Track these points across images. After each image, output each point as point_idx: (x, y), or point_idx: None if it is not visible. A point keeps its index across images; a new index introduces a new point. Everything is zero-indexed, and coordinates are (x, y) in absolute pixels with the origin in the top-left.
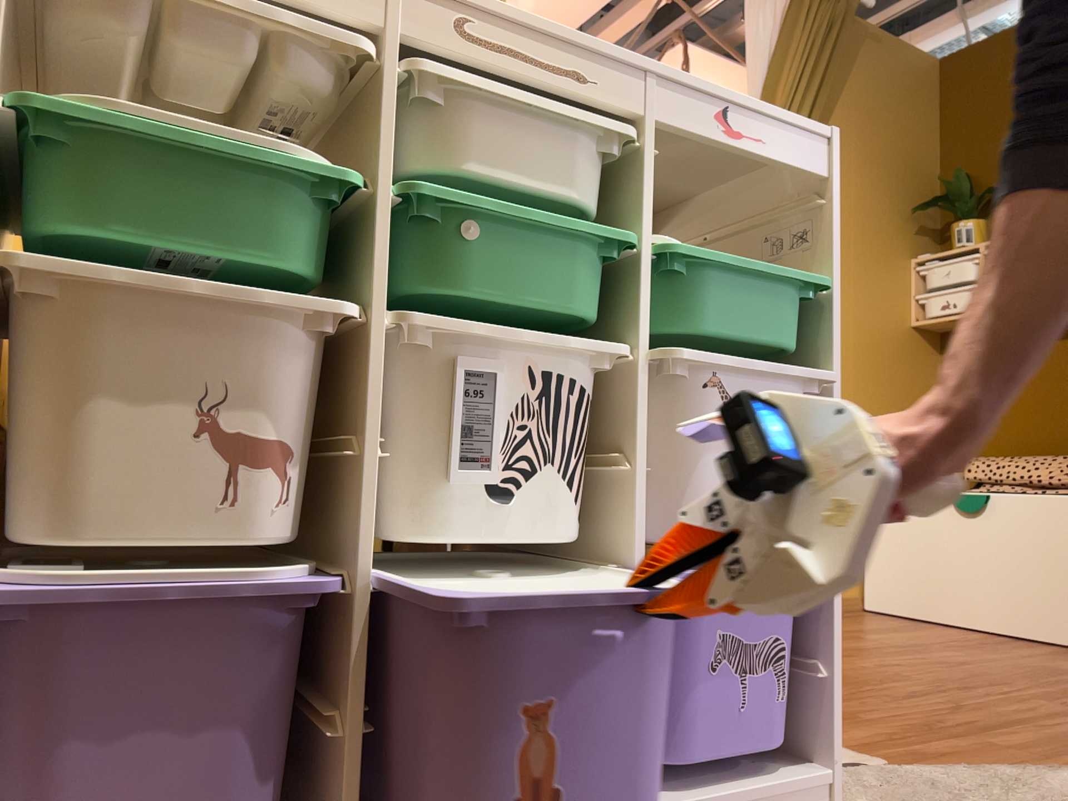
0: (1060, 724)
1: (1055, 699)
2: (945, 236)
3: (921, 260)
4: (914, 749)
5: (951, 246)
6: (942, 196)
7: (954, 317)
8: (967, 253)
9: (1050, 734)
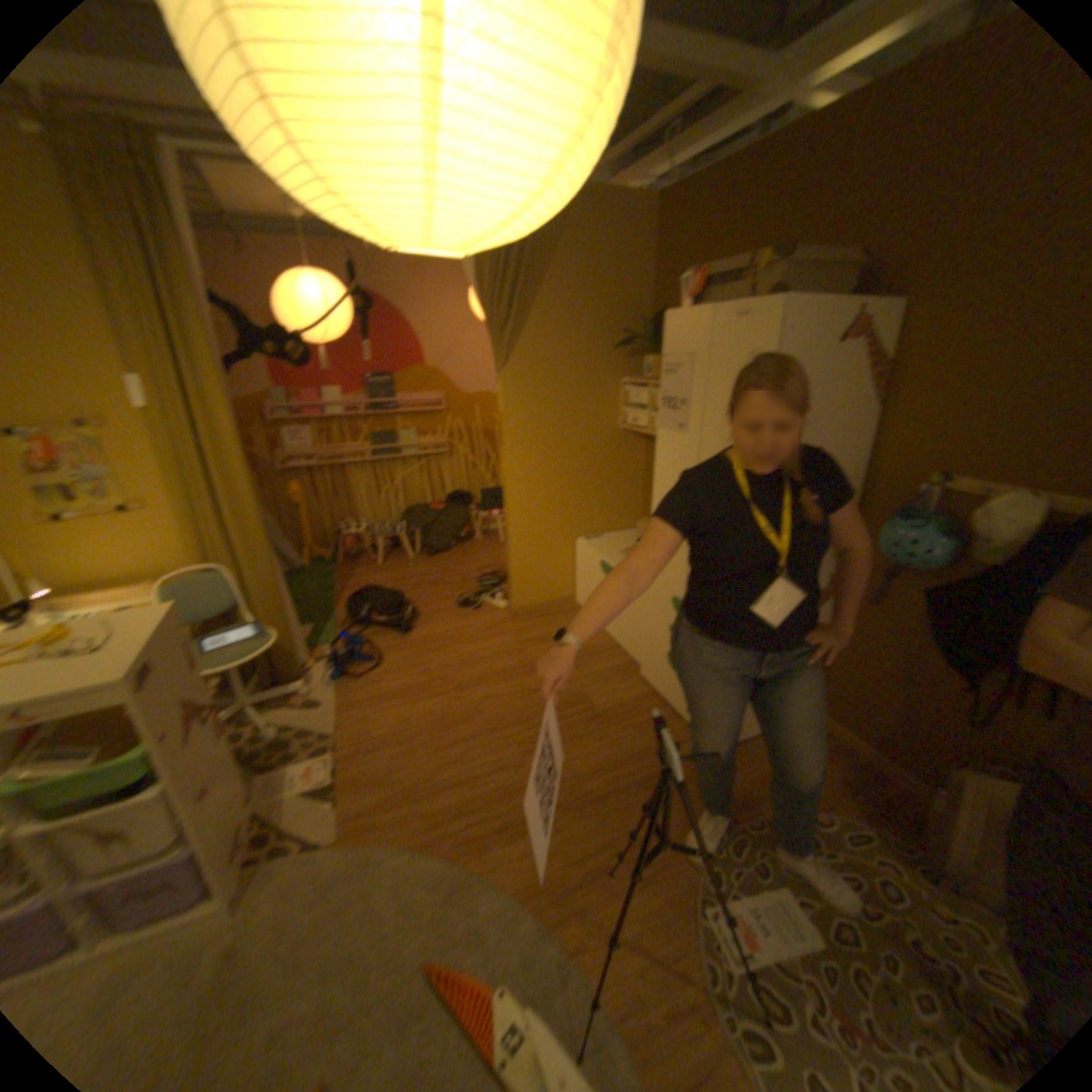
0: (482, 793)
1: (522, 755)
2: (644, 364)
3: (628, 382)
4: (365, 831)
5: (645, 374)
6: (645, 330)
7: (639, 432)
8: (649, 385)
9: (458, 809)
